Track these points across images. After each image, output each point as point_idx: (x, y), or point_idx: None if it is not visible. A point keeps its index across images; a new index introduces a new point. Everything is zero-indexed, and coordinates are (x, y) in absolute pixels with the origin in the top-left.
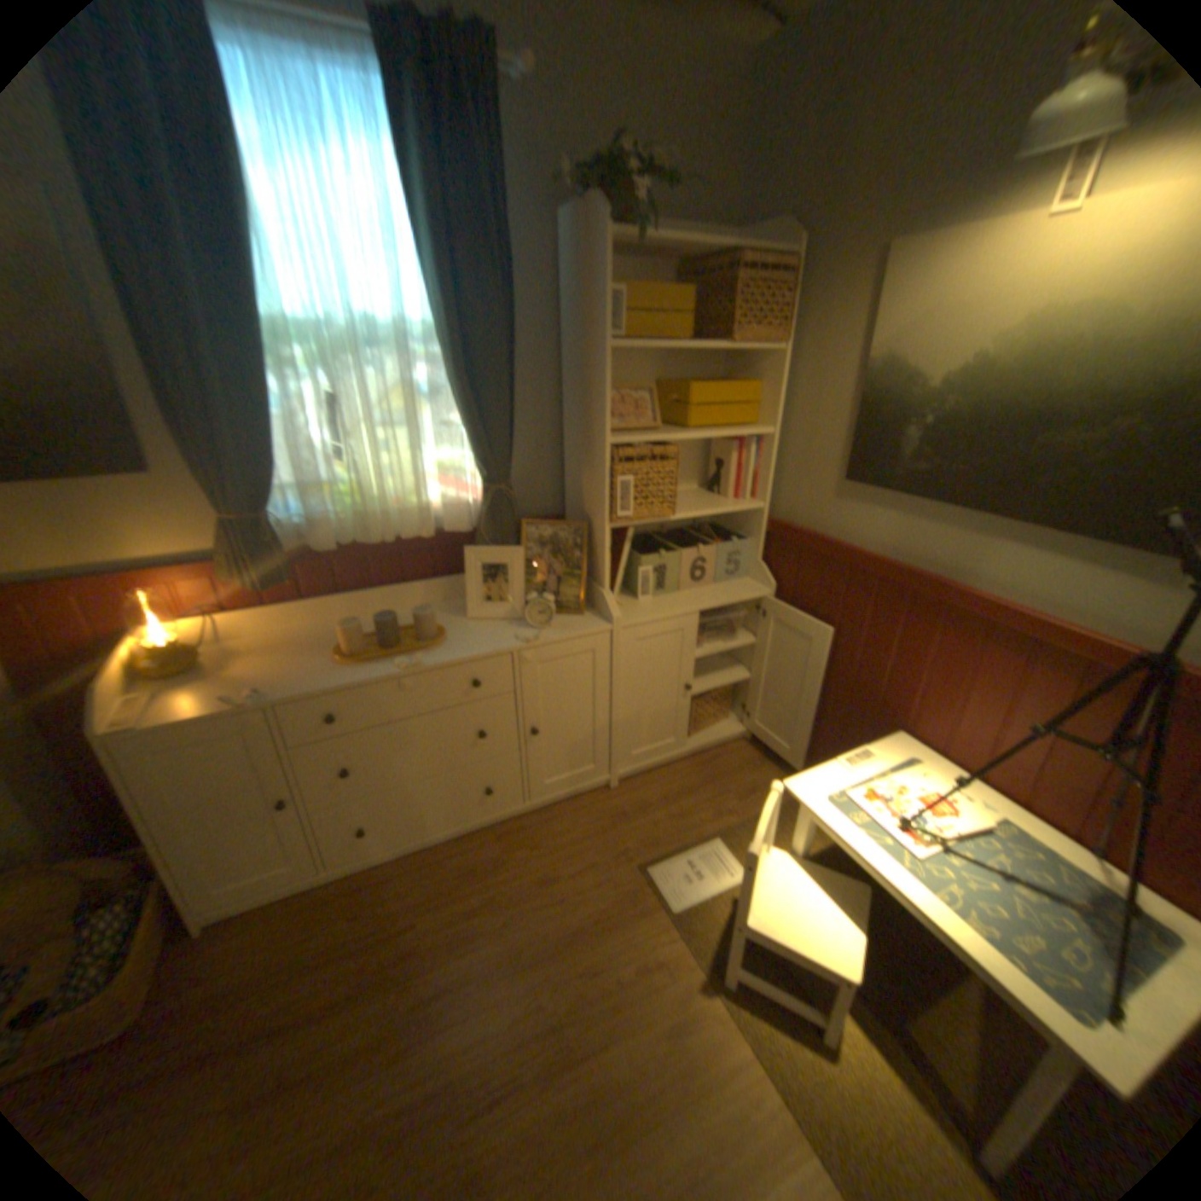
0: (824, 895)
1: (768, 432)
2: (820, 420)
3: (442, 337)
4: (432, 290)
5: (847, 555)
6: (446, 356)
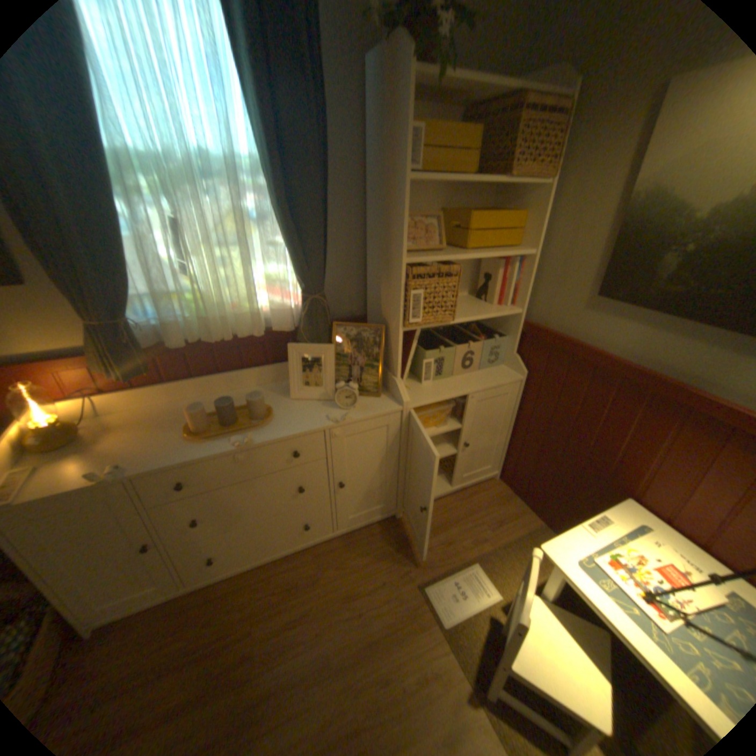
0: (572, 639)
1: (531, 252)
2: (578, 244)
3: (265, 168)
4: (256, 126)
5: (594, 356)
6: (269, 185)
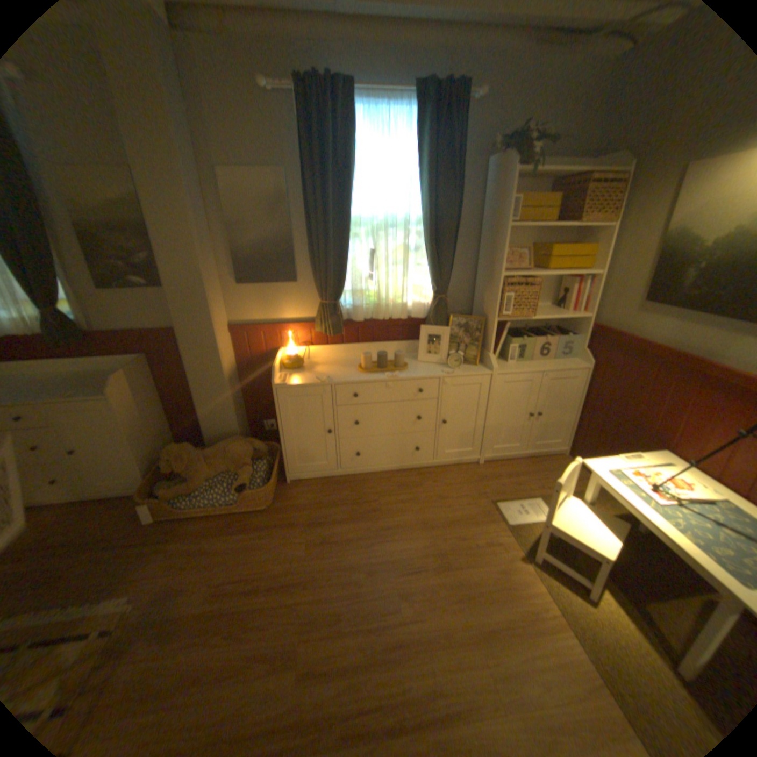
0: (600, 522)
1: (598, 272)
2: (633, 266)
3: (424, 222)
4: (422, 200)
5: (641, 344)
6: (425, 231)
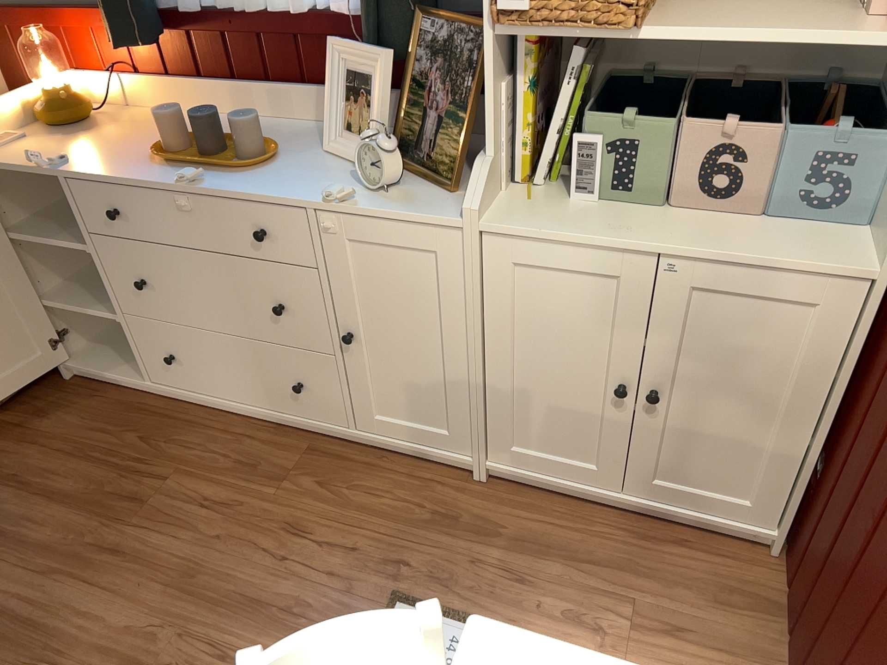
0: None
1: None
2: None
3: None
4: None
5: None
6: None
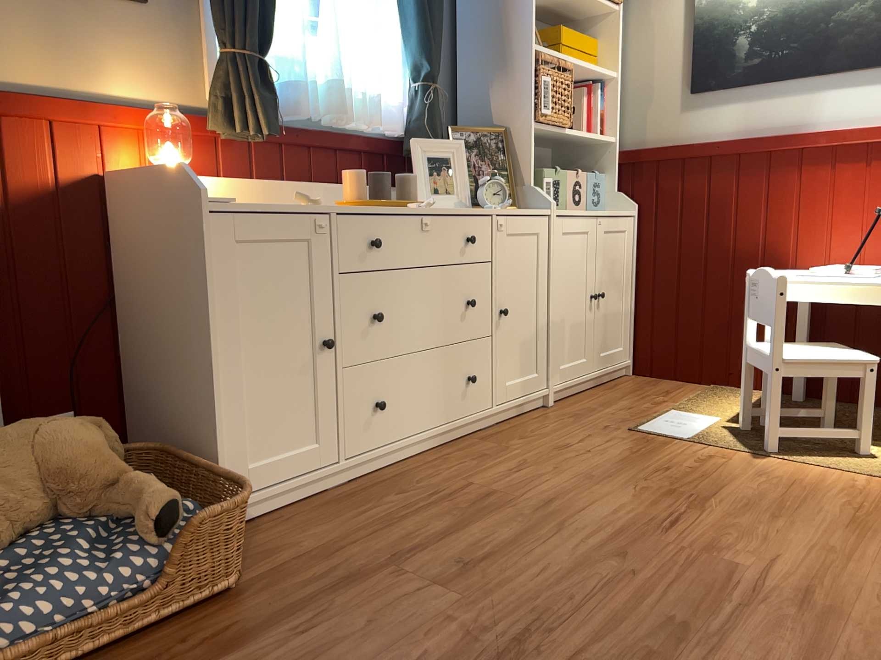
0: (810, 347)
1: (613, 75)
2: (655, 60)
3: None
4: None
5: (704, 150)
6: None
